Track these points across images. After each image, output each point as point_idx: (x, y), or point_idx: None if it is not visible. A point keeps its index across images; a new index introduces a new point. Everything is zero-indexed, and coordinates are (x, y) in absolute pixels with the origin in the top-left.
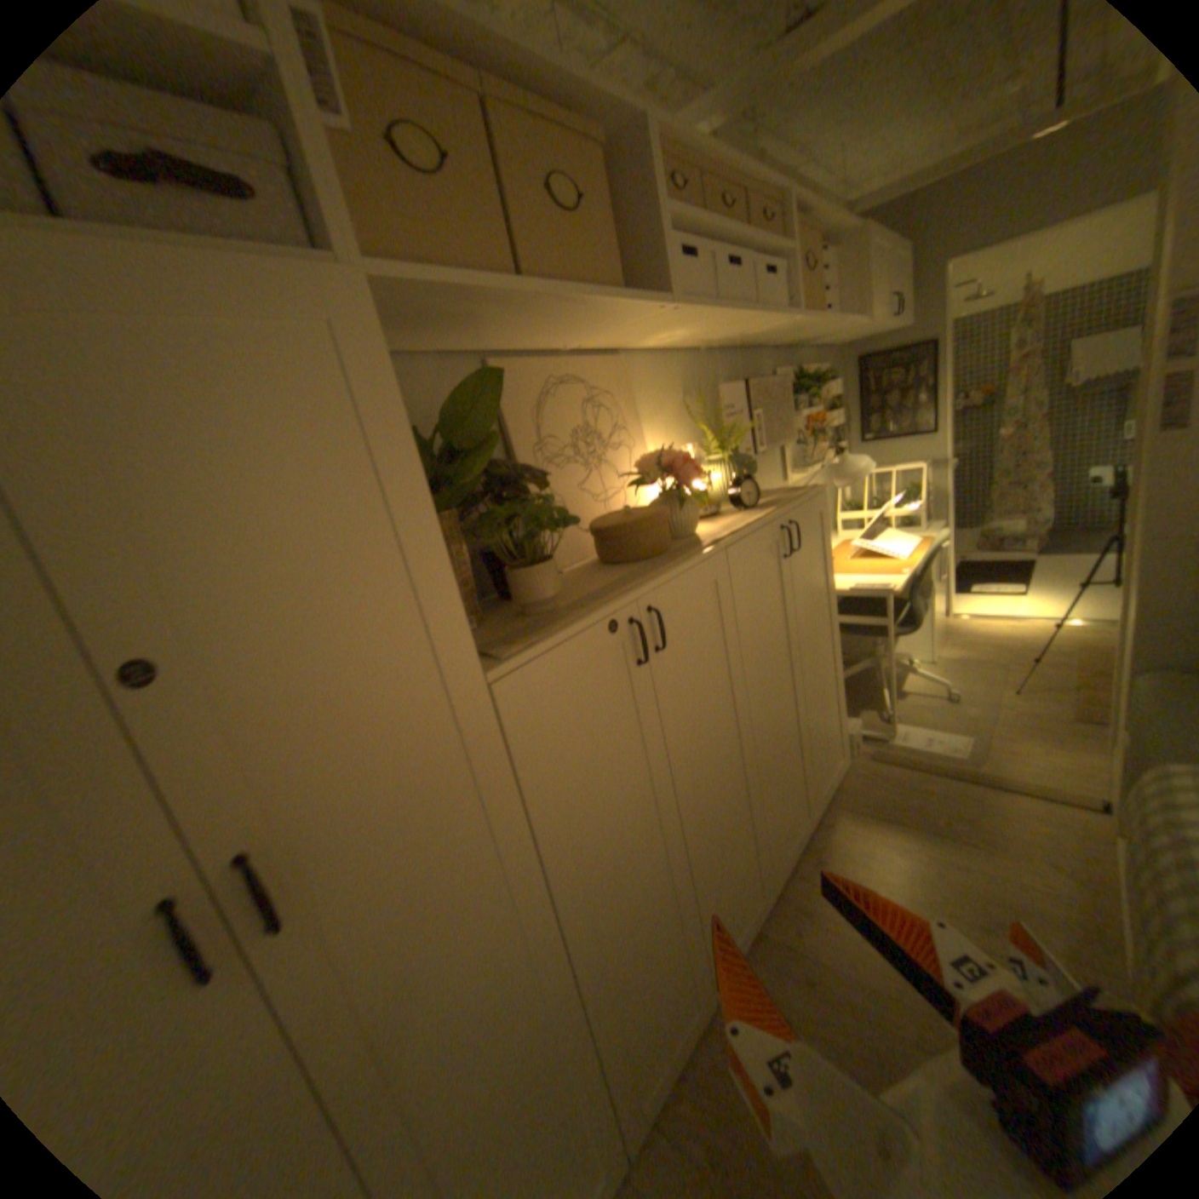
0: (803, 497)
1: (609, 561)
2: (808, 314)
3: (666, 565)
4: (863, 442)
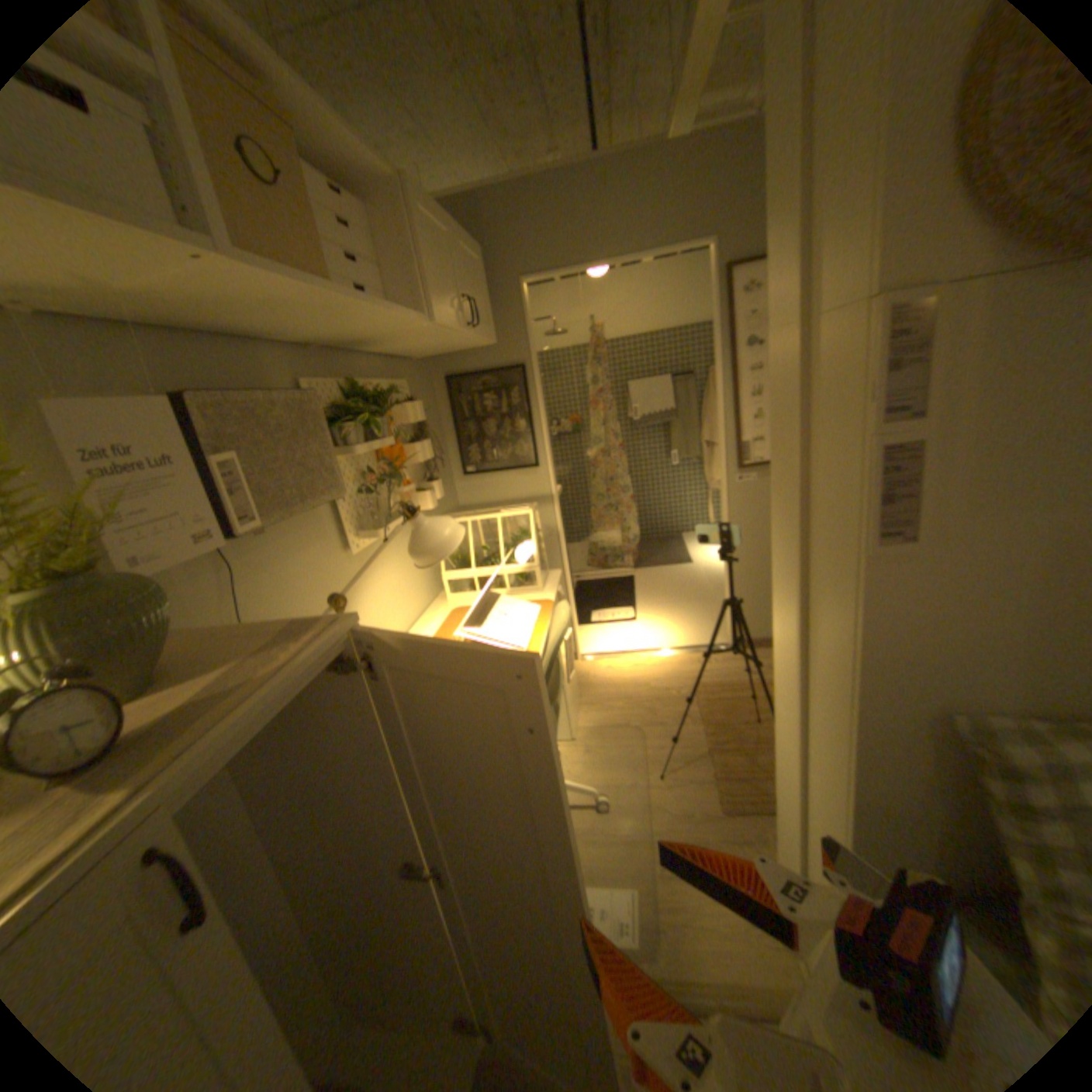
0: (280, 671)
1: None
2: (252, 255)
3: None
4: (466, 473)
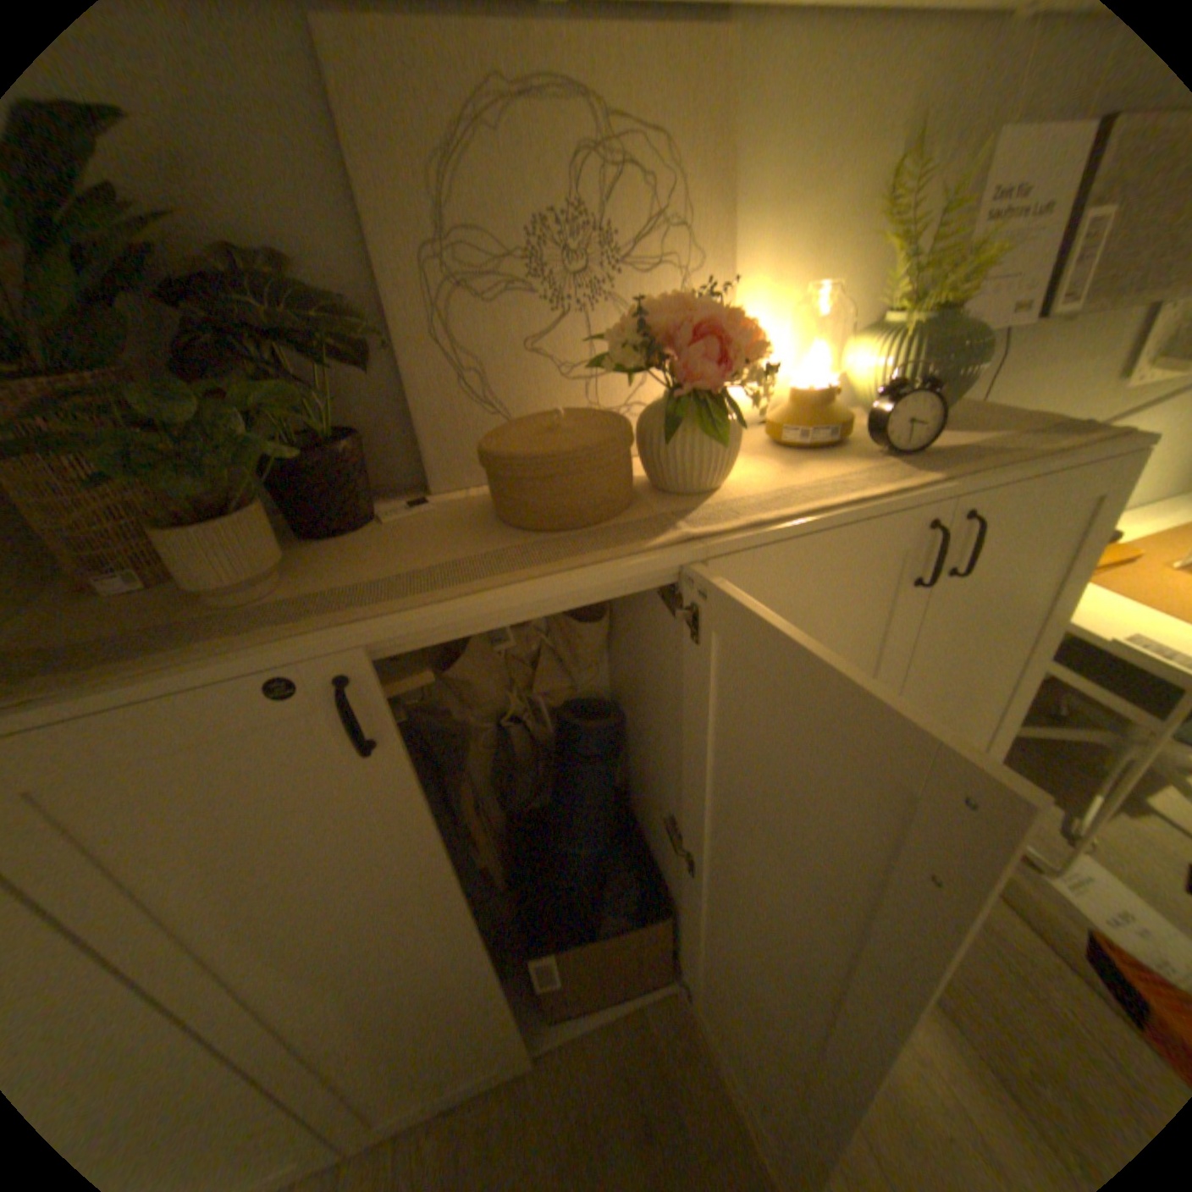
0: (1063, 457)
1: (492, 509)
2: None
3: (515, 572)
4: None
